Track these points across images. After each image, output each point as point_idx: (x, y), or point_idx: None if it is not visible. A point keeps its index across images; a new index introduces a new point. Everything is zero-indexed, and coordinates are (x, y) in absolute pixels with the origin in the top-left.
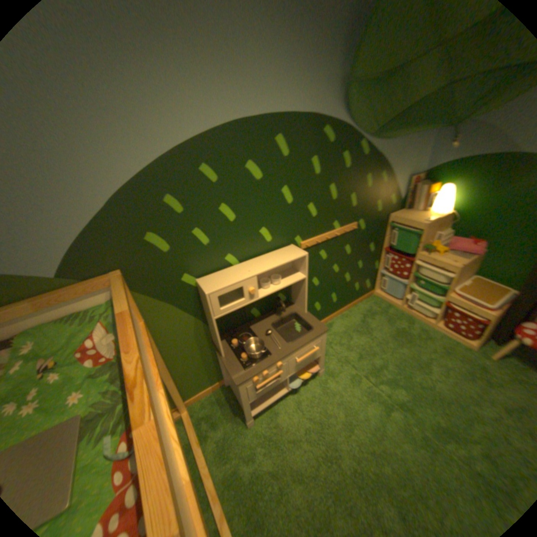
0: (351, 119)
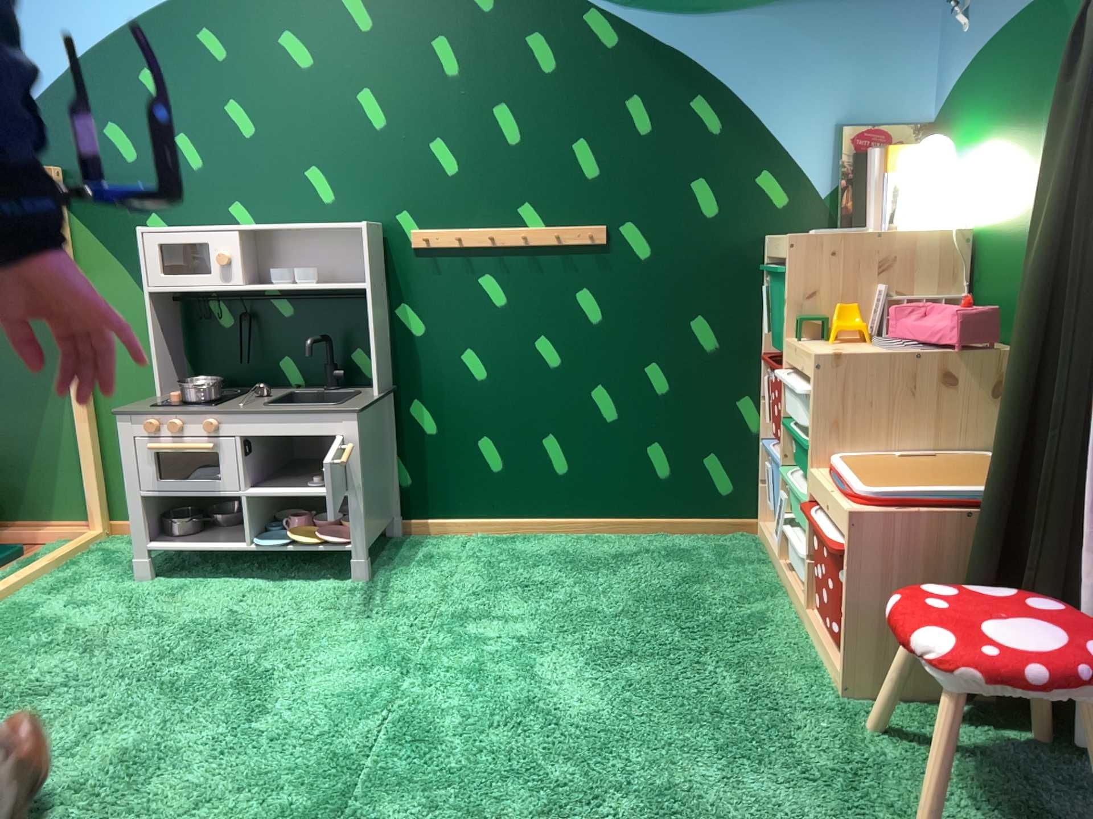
0: None
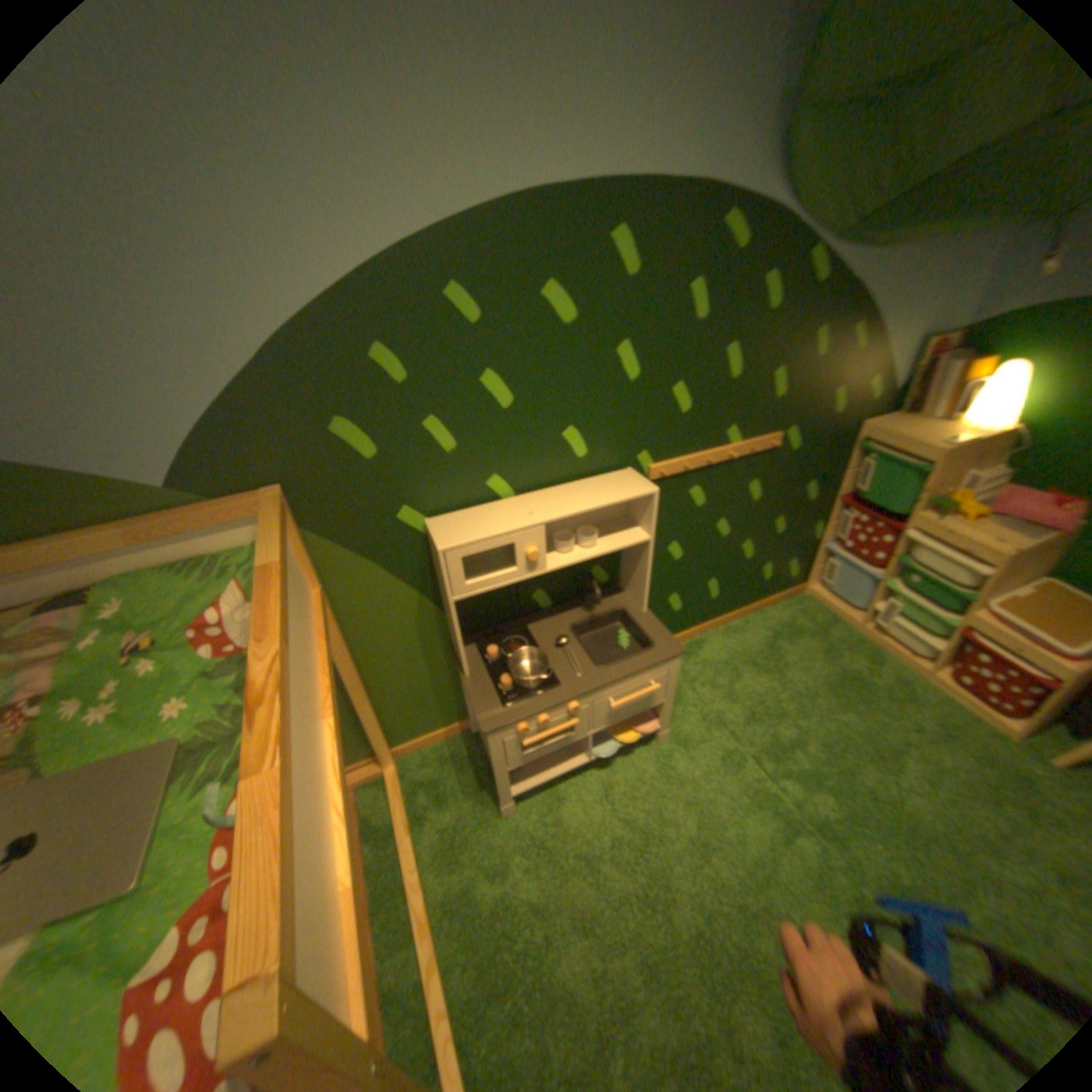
0: (791, 198)
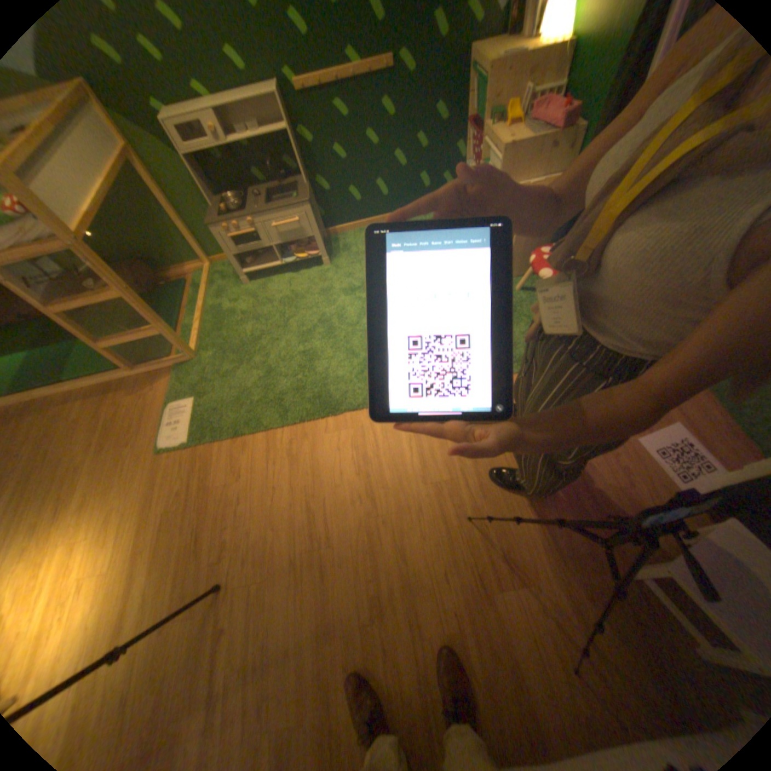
0: None
